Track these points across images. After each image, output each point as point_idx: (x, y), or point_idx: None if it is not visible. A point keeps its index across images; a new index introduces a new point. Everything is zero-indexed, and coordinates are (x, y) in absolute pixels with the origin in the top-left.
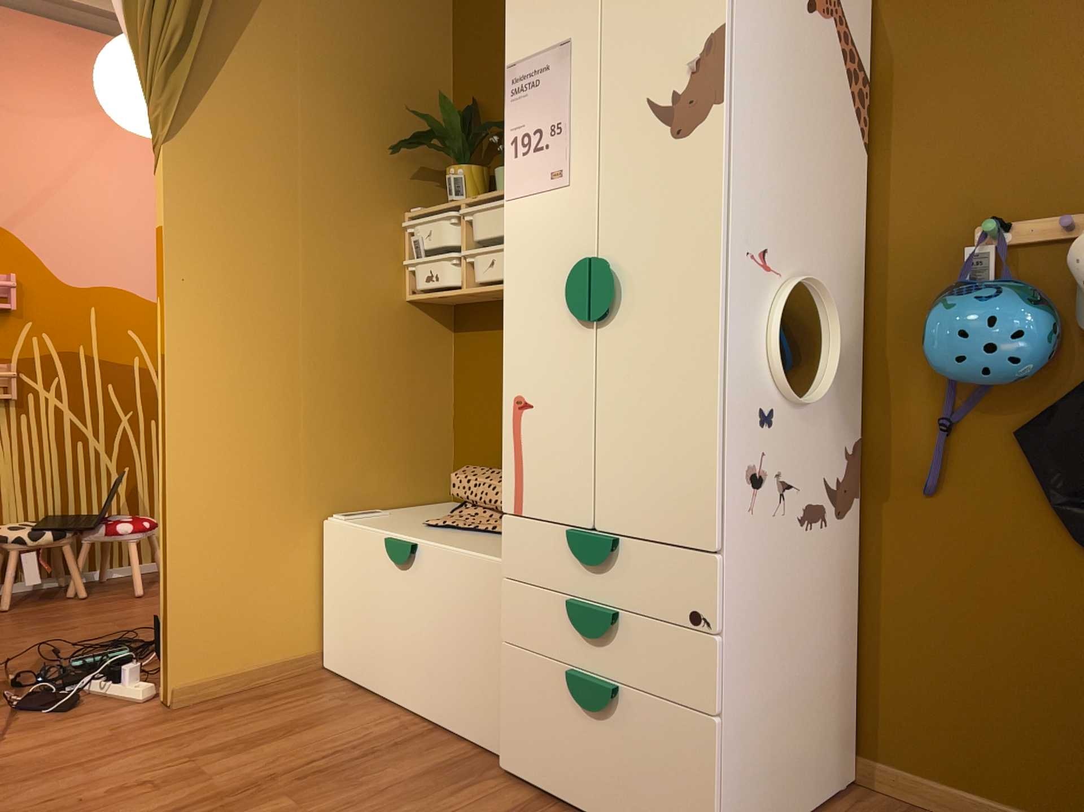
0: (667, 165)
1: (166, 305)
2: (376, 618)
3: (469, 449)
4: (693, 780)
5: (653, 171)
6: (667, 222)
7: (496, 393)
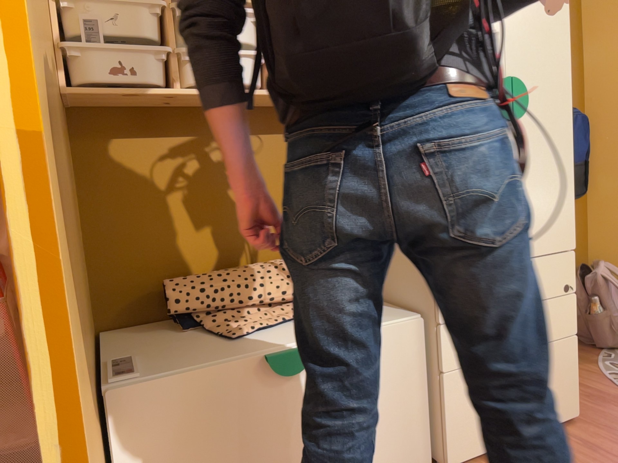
0: (544, 29)
1: (13, 24)
2: (249, 455)
3: (124, 268)
4: (569, 373)
5: (537, 30)
6: (546, 64)
7: (161, 204)
